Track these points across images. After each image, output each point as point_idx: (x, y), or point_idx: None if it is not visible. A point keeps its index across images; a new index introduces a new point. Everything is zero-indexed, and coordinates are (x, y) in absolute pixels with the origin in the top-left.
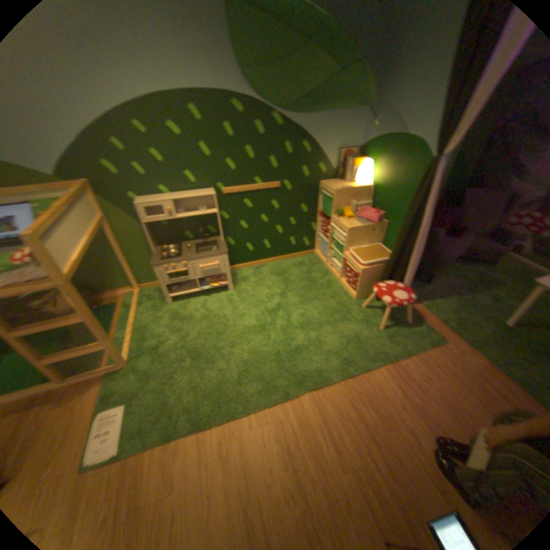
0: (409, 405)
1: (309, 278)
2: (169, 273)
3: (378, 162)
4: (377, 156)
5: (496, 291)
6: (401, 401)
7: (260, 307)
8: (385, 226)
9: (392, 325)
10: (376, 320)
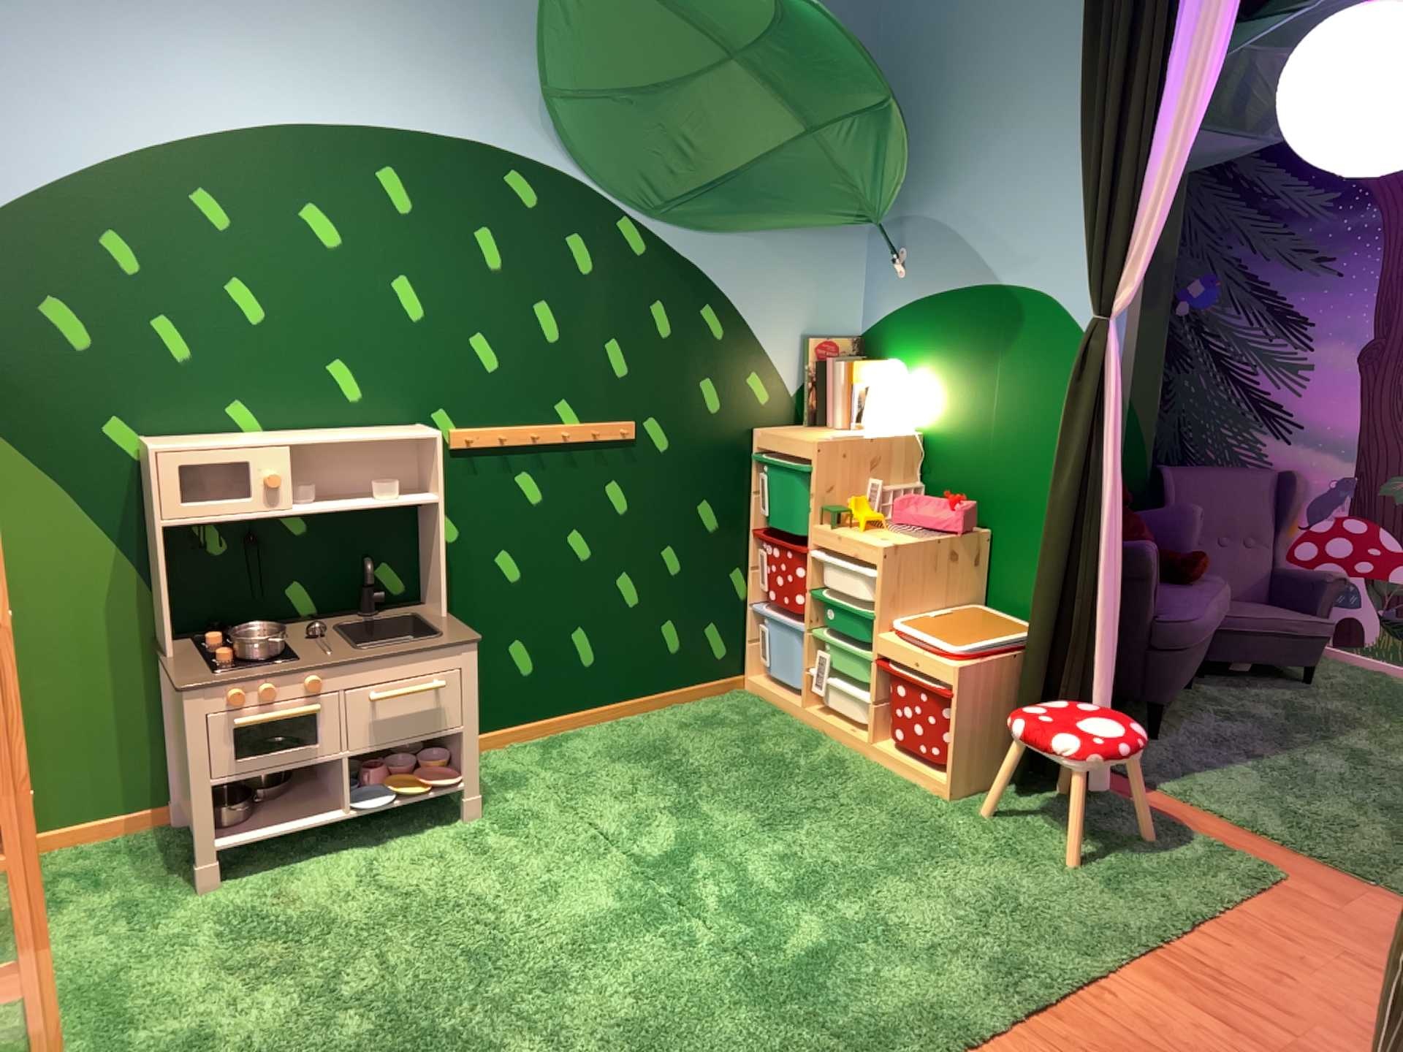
0: (1259, 1048)
1: (761, 755)
2: (247, 721)
3: (922, 368)
4: (915, 352)
5: (1343, 735)
6: (1230, 1044)
7: (610, 856)
8: (984, 546)
9: (1099, 849)
10: (1047, 834)
